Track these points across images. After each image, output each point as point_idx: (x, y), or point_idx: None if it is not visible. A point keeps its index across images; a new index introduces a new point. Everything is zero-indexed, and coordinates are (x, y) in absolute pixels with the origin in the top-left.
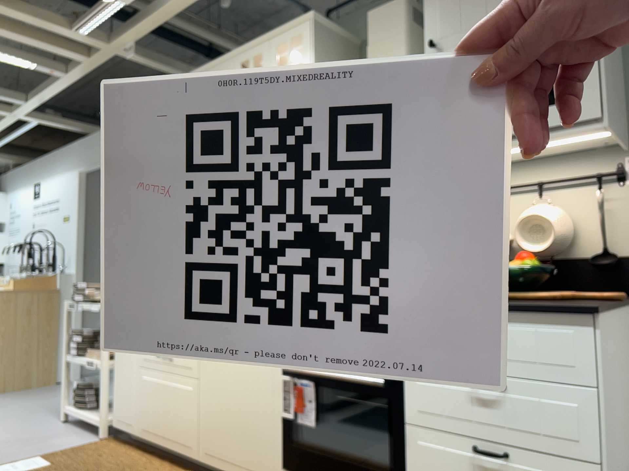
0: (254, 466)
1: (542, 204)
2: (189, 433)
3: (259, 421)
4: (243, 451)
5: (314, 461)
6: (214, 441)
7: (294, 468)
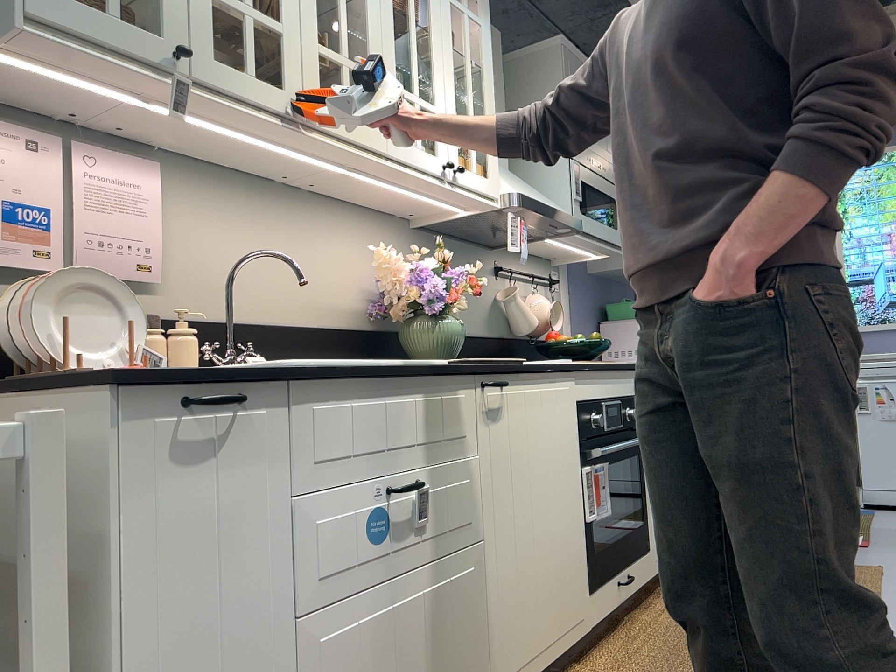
0: (567, 621)
1: (536, 293)
2: (474, 669)
3: (568, 548)
4: (555, 611)
5: (608, 556)
6: (518, 637)
7: (597, 580)
